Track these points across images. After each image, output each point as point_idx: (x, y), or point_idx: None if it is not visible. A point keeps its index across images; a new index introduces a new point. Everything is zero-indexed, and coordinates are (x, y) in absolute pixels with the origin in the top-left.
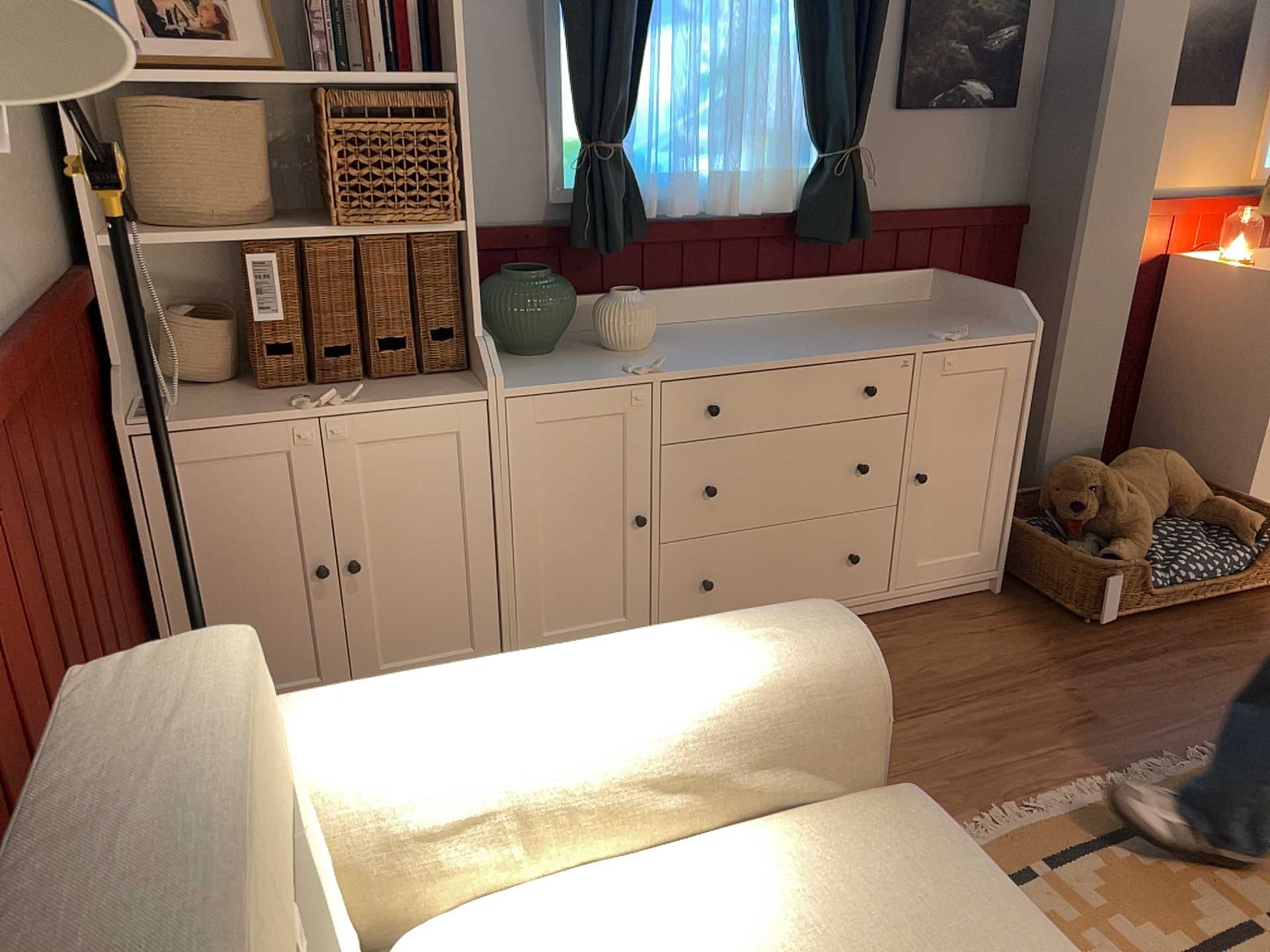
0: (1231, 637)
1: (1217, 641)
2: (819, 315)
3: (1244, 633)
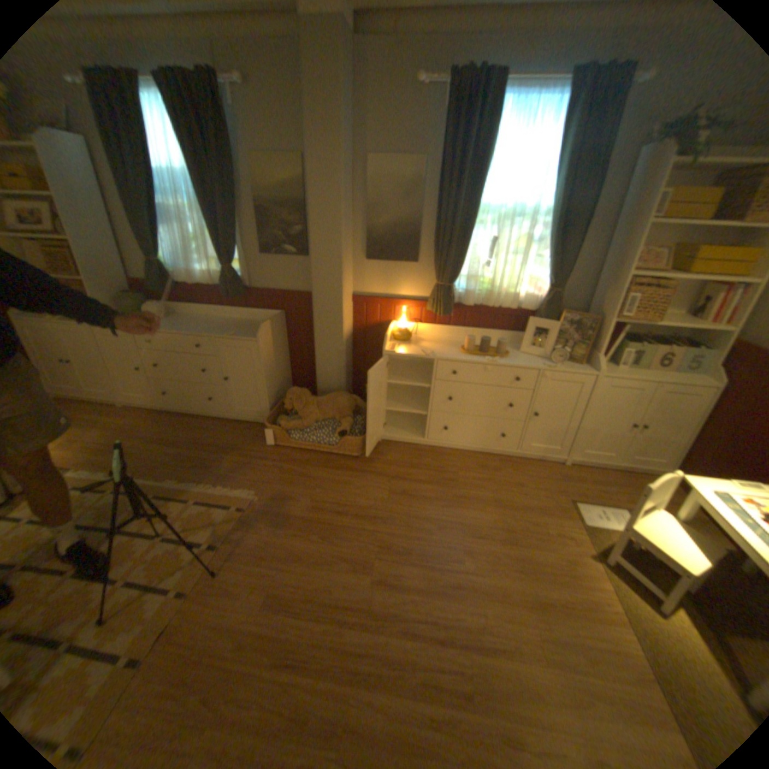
0: (302, 465)
1: (295, 464)
2: (233, 321)
3: (309, 466)
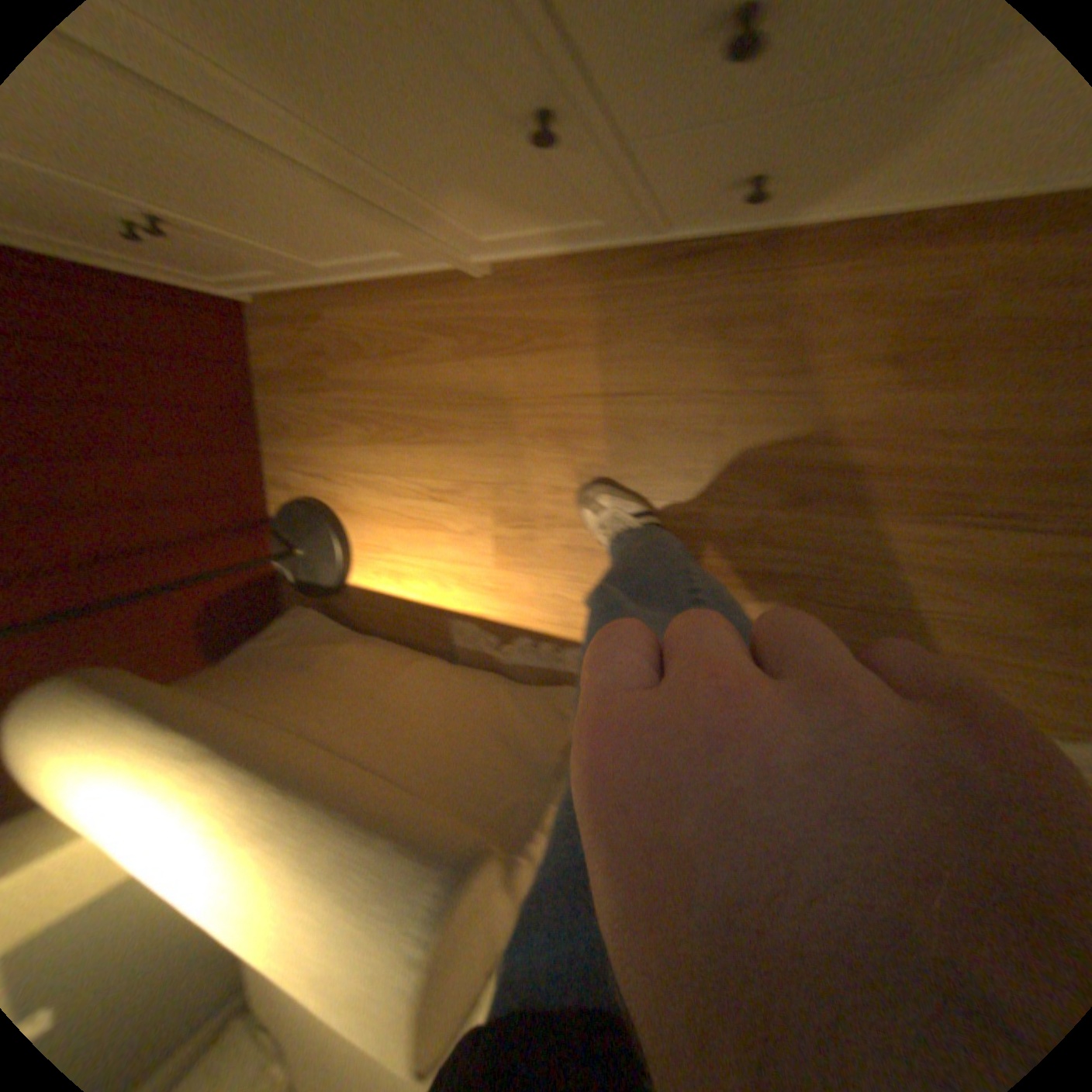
0: None
1: None
2: None
3: None
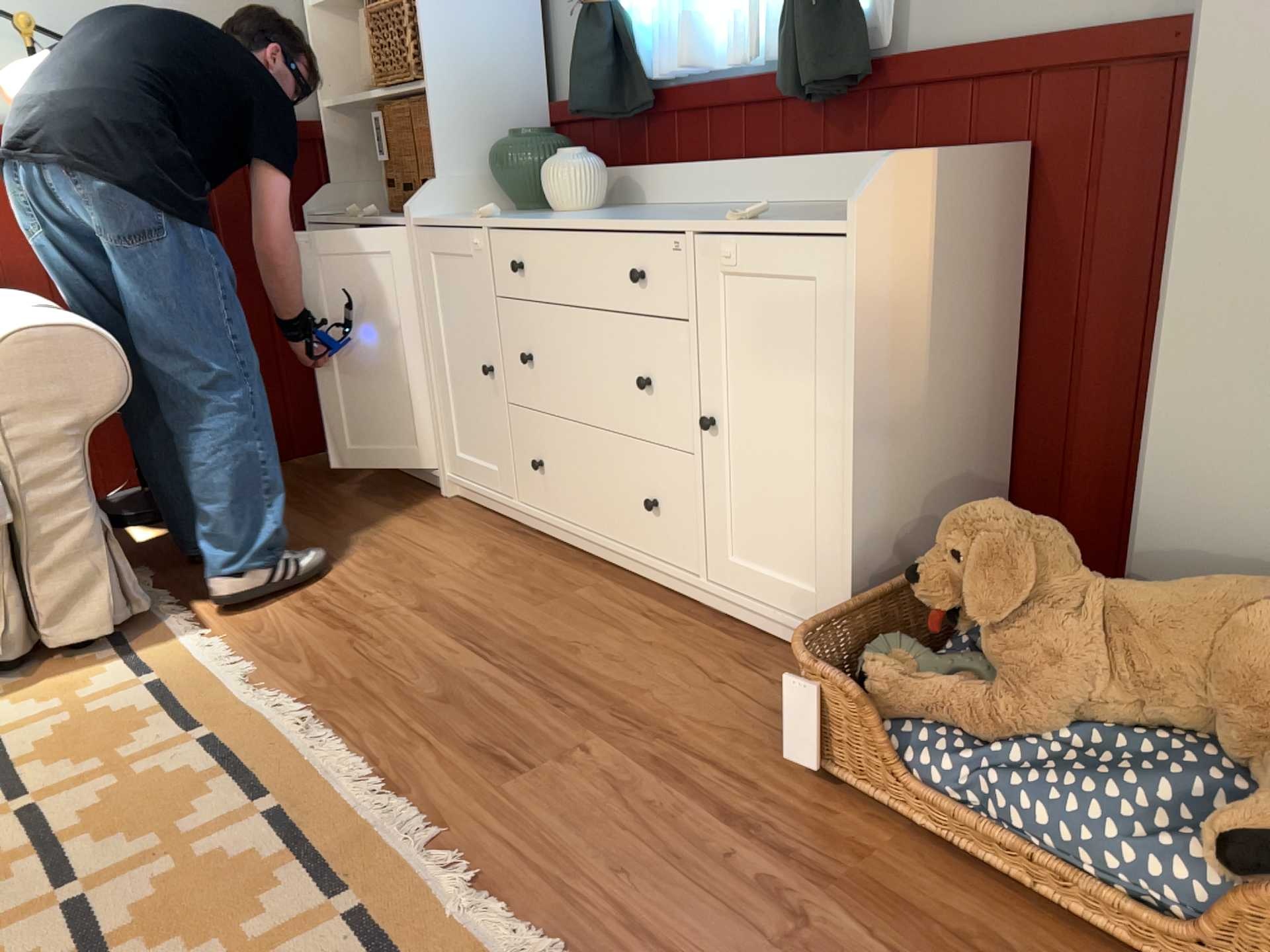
0: None
1: (890, 928)
2: (808, 206)
3: None
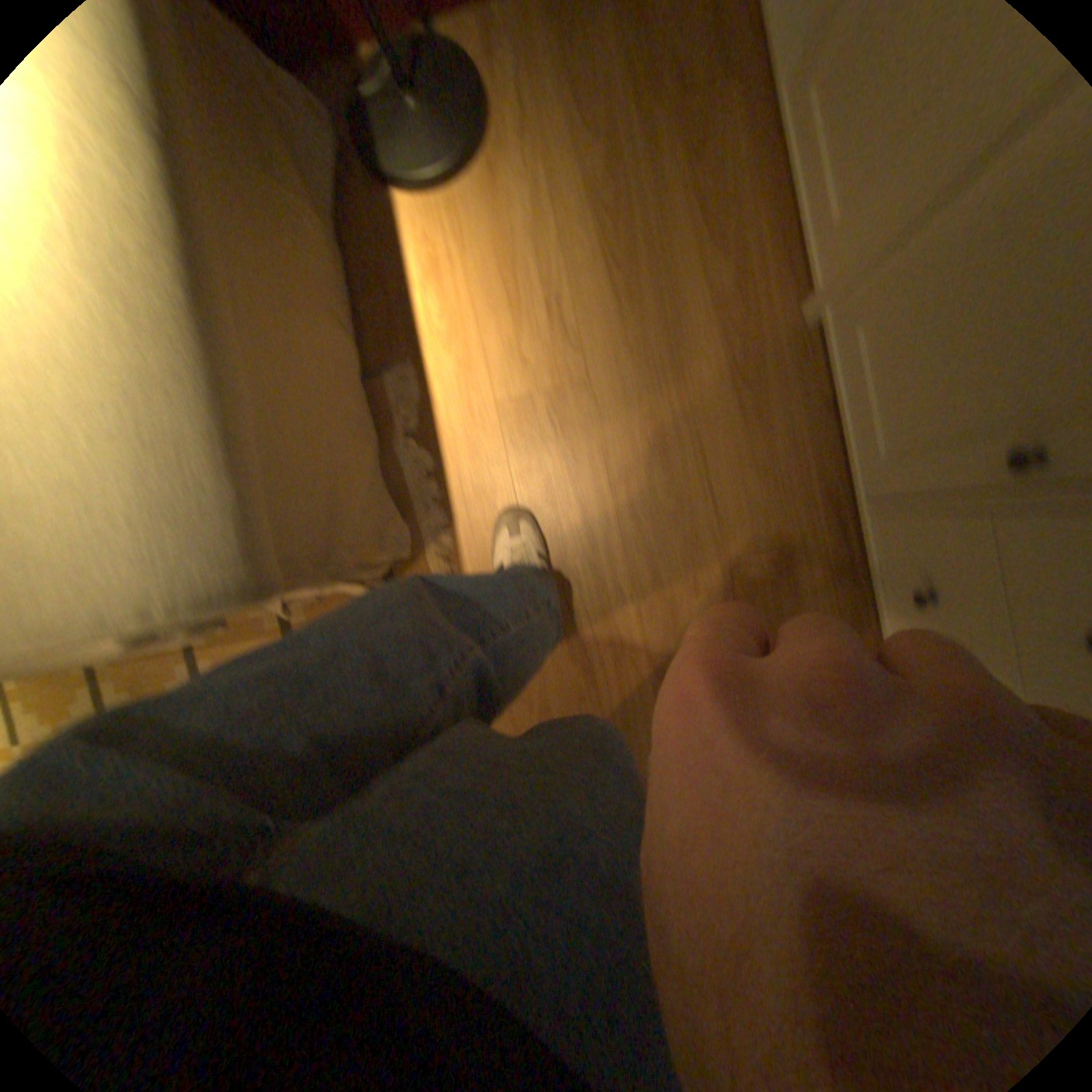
0: None
1: None
2: None
3: None
